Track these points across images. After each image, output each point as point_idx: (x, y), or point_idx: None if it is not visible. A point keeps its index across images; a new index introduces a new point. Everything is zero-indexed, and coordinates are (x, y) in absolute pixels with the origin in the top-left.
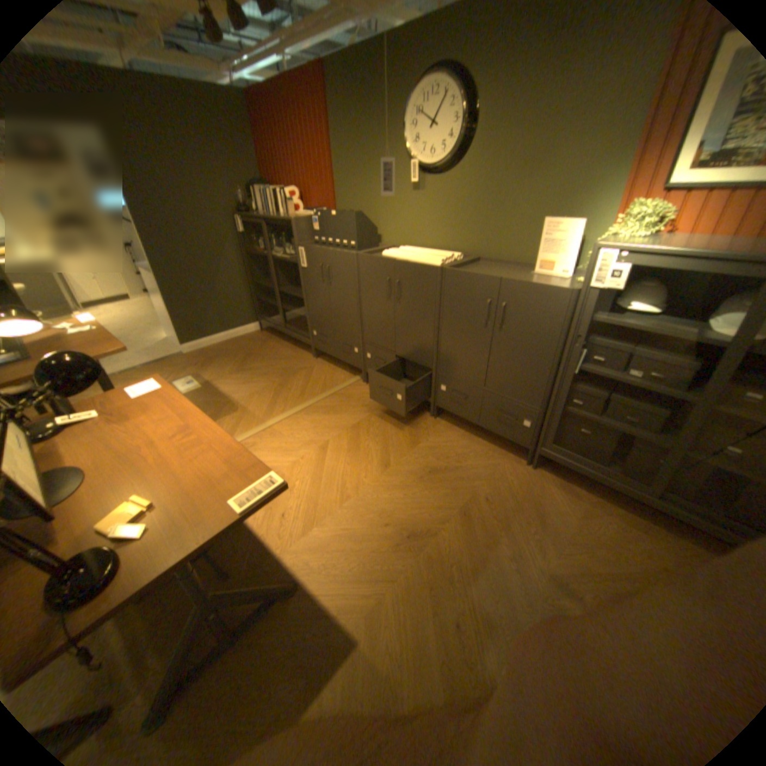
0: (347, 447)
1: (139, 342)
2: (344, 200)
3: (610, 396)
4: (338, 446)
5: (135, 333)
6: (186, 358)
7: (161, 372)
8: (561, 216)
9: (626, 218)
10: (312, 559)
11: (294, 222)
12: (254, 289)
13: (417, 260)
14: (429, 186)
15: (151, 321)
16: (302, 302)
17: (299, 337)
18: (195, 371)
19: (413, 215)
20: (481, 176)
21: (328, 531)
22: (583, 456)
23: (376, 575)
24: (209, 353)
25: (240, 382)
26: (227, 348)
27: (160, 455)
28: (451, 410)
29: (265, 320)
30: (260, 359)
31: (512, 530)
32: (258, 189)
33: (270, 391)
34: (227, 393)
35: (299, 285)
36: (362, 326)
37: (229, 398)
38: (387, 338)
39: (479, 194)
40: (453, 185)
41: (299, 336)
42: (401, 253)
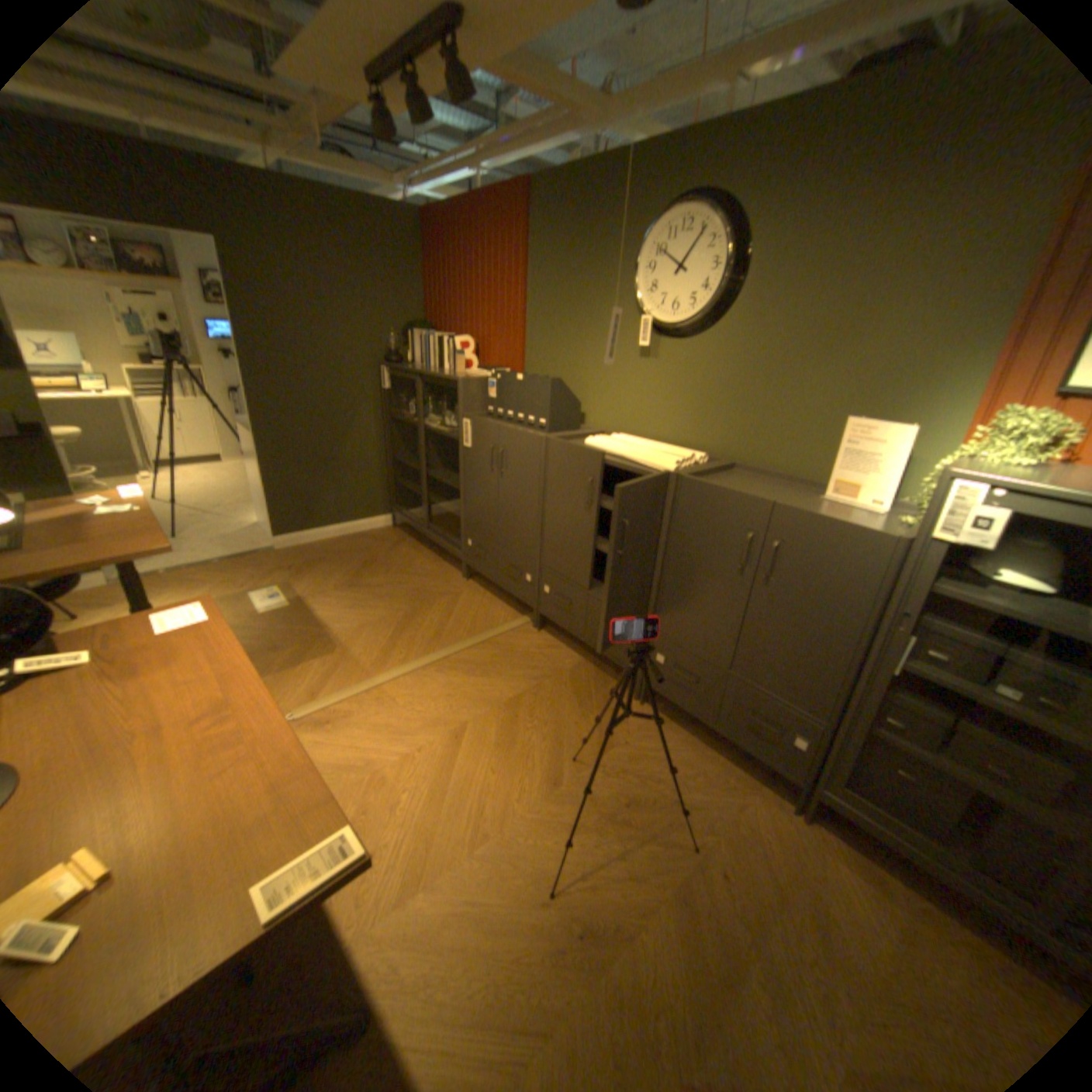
0: (495, 740)
1: (215, 526)
2: (537, 360)
3: (956, 722)
4: (480, 735)
5: (213, 512)
6: (275, 558)
7: (235, 575)
8: (872, 417)
9: (988, 431)
10: (406, 960)
11: (460, 384)
12: (391, 468)
13: (636, 458)
14: (664, 353)
15: (241, 497)
16: (457, 495)
17: (445, 546)
18: (284, 580)
19: (635, 392)
20: (745, 347)
21: (443, 904)
22: (898, 816)
23: (518, 1016)
24: (311, 553)
25: (346, 604)
26: (339, 550)
27: (164, 757)
28: (670, 696)
29: (400, 515)
30: (383, 571)
31: (771, 948)
32: (417, 335)
33: (389, 625)
34: (323, 621)
35: (456, 471)
36: (541, 543)
37: (324, 629)
38: (577, 566)
39: (740, 371)
40: (701, 356)
41: (445, 543)
42: (613, 444)
